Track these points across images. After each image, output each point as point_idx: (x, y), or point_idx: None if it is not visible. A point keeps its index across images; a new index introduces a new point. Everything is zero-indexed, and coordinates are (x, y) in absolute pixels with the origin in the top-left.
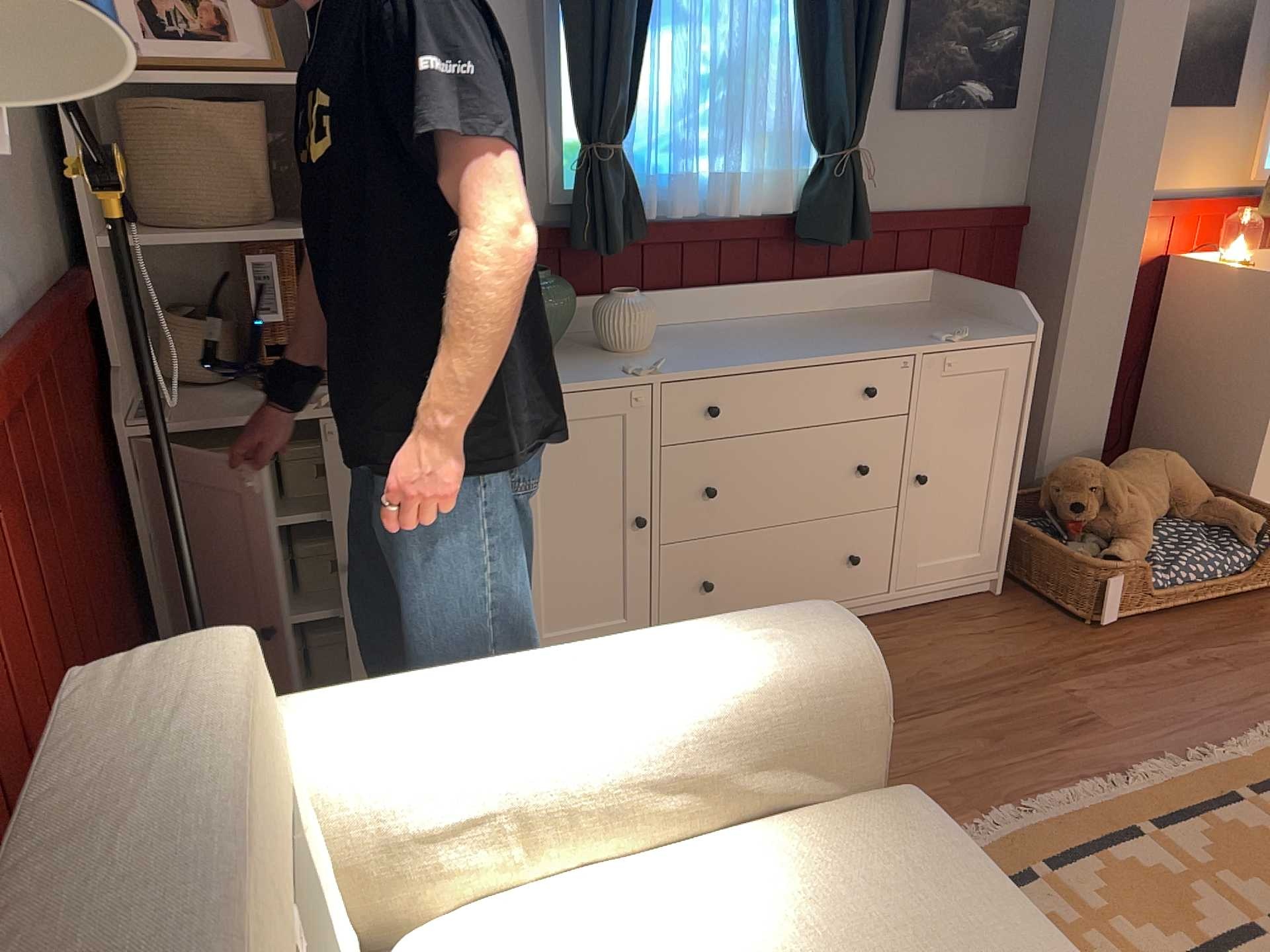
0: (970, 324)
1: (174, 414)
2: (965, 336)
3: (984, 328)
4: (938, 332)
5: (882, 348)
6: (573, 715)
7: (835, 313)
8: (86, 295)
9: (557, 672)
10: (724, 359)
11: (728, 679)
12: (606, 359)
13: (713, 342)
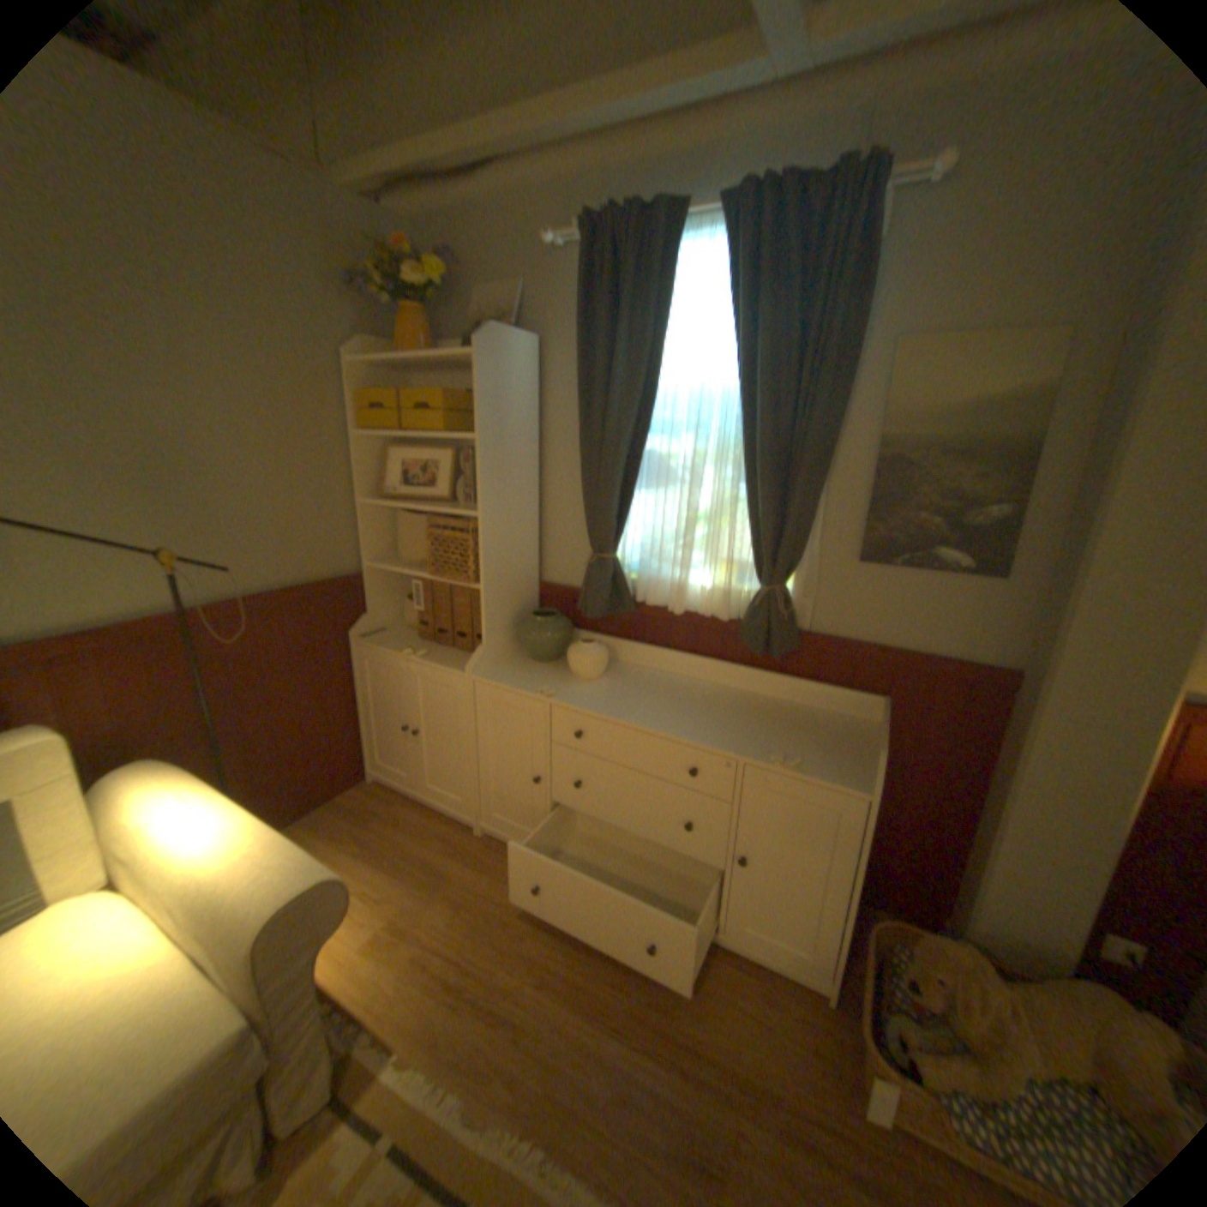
0: (842, 759)
1: (375, 638)
2: (801, 766)
3: (841, 767)
4: (781, 752)
5: (714, 745)
6: (169, 848)
7: (768, 703)
8: (344, 583)
9: (199, 825)
10: (603, 705)
11: (213, 881)
12: (556, 678)
13: (634, 691)
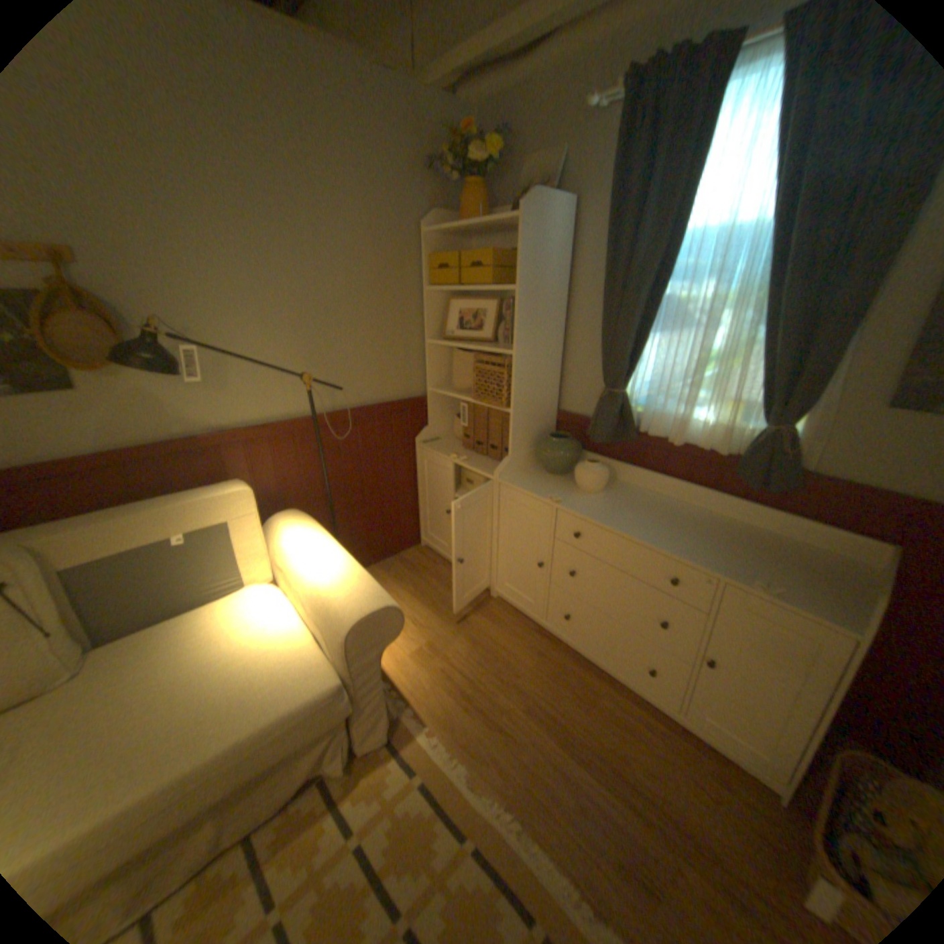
0: (833, 596)
1: (432, 444)
2: (786, 596)
3: (831, 604)
4: (766, 580)
5: (698, 562)
6: (304, 566)
7: (759, 534)
8: (414, 403)
9: (320, 555)
10: (600, 515)
11: (326, 591)
12: (563, 488)
13: (629, 507)
